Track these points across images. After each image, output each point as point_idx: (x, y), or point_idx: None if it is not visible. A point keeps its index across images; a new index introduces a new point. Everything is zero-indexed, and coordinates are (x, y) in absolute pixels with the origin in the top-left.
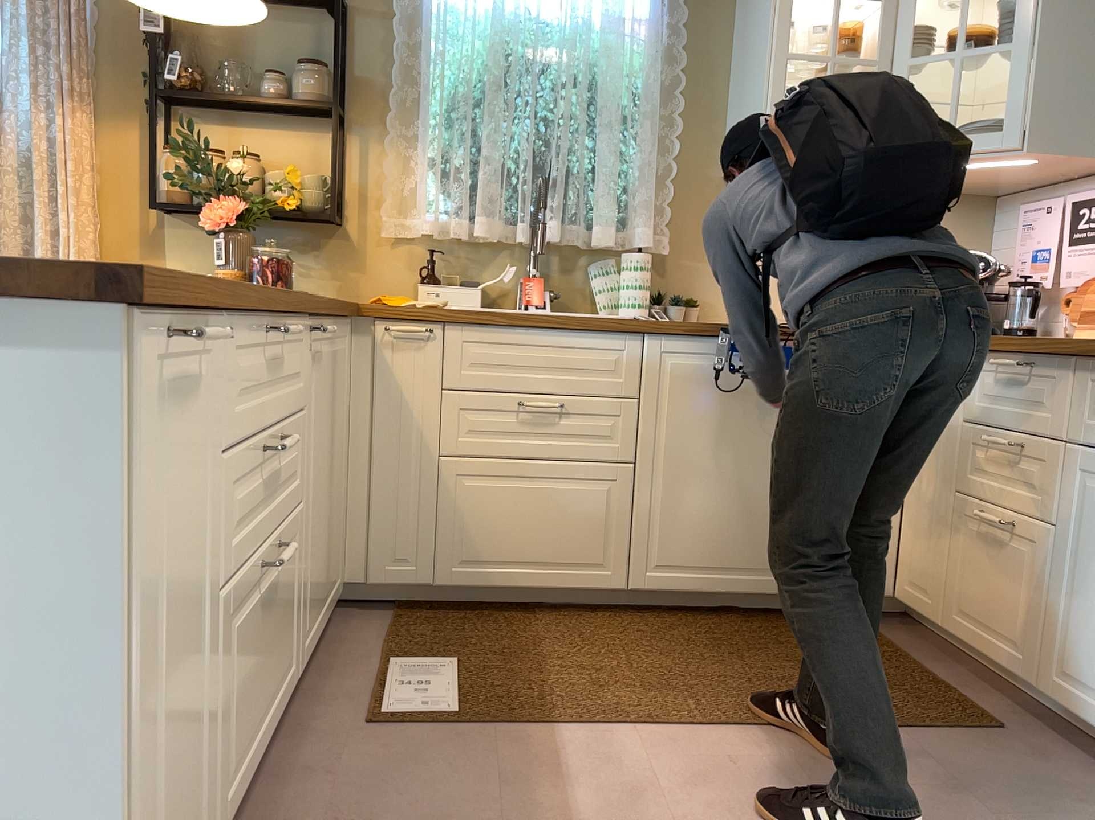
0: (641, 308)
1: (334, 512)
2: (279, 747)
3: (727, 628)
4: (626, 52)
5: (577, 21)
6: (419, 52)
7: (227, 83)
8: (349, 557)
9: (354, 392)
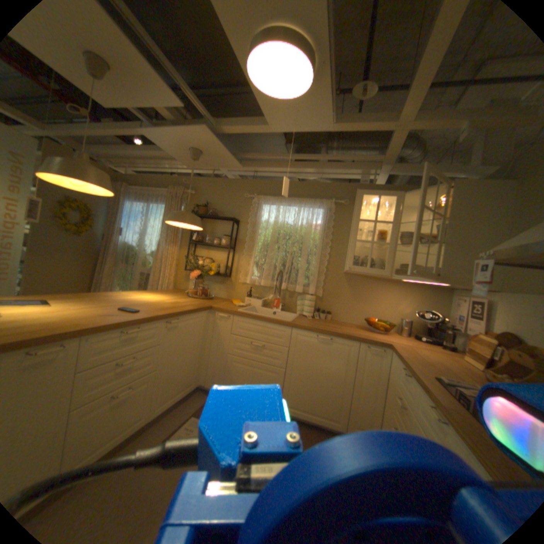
0: (308, 314)
1: (189, 367)
2: (135, 443)
3: (309, 437)
4: (313, 235)
5: (299, 225)
6: (255, 233)
7: (208, 239)
8: (201, 378)
9: (209, 330)
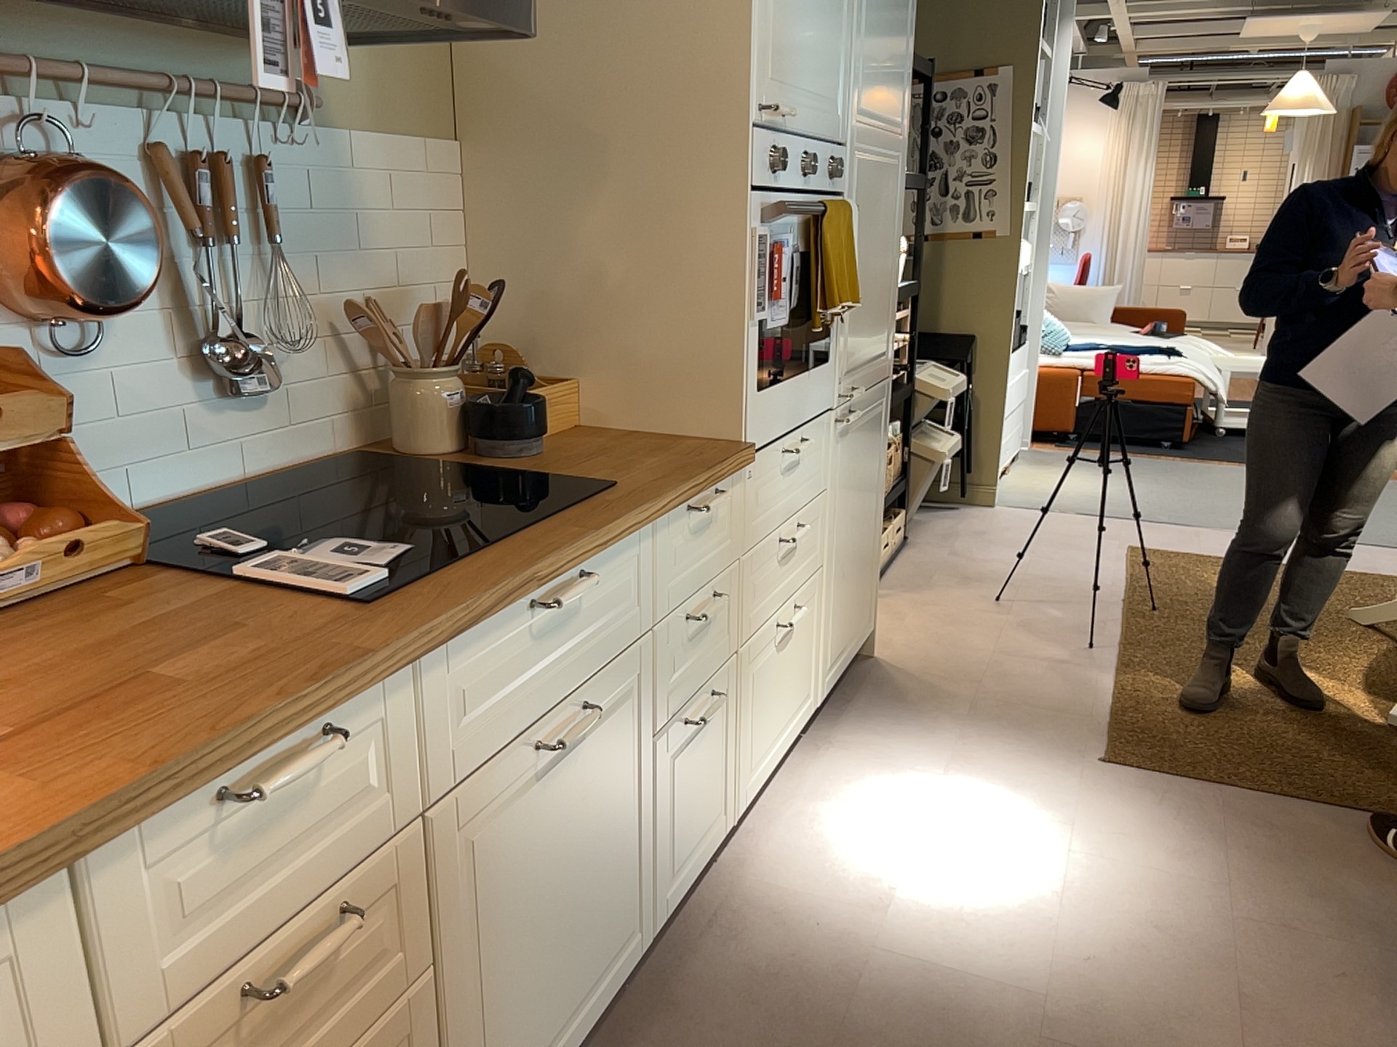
0: None
1: None
2: None
3: None
4: None
5: None
6: None
7: None
8: None
9: None
